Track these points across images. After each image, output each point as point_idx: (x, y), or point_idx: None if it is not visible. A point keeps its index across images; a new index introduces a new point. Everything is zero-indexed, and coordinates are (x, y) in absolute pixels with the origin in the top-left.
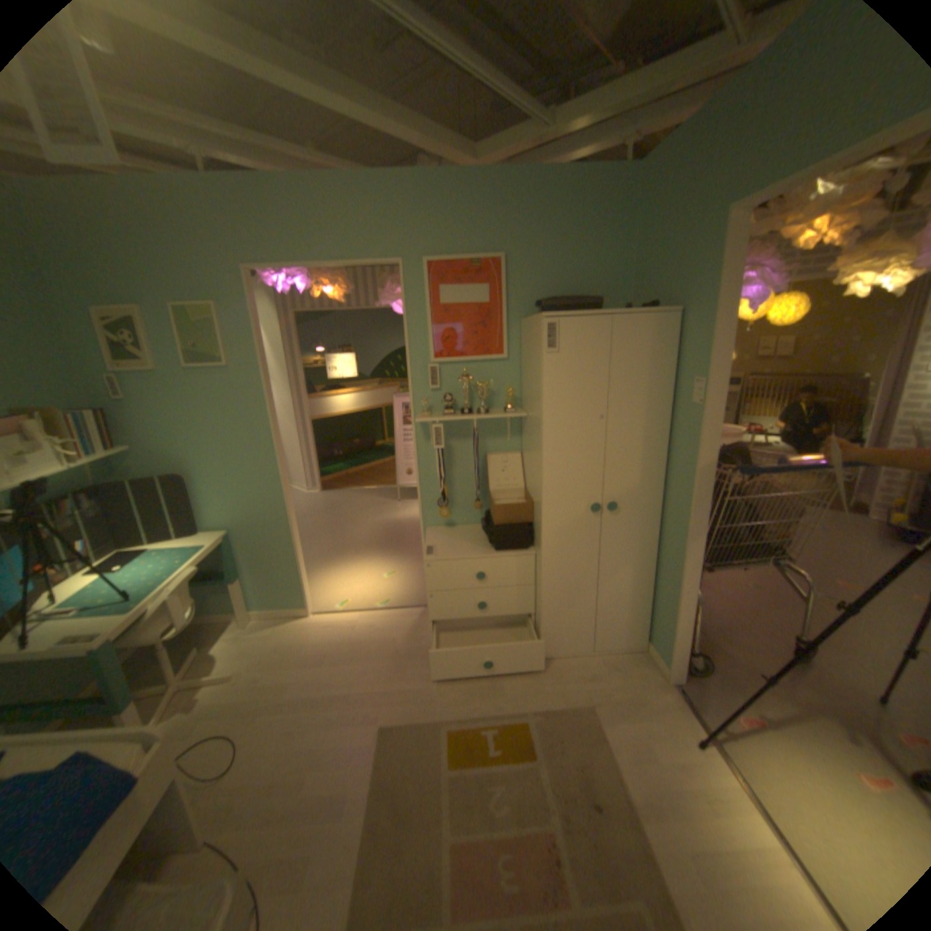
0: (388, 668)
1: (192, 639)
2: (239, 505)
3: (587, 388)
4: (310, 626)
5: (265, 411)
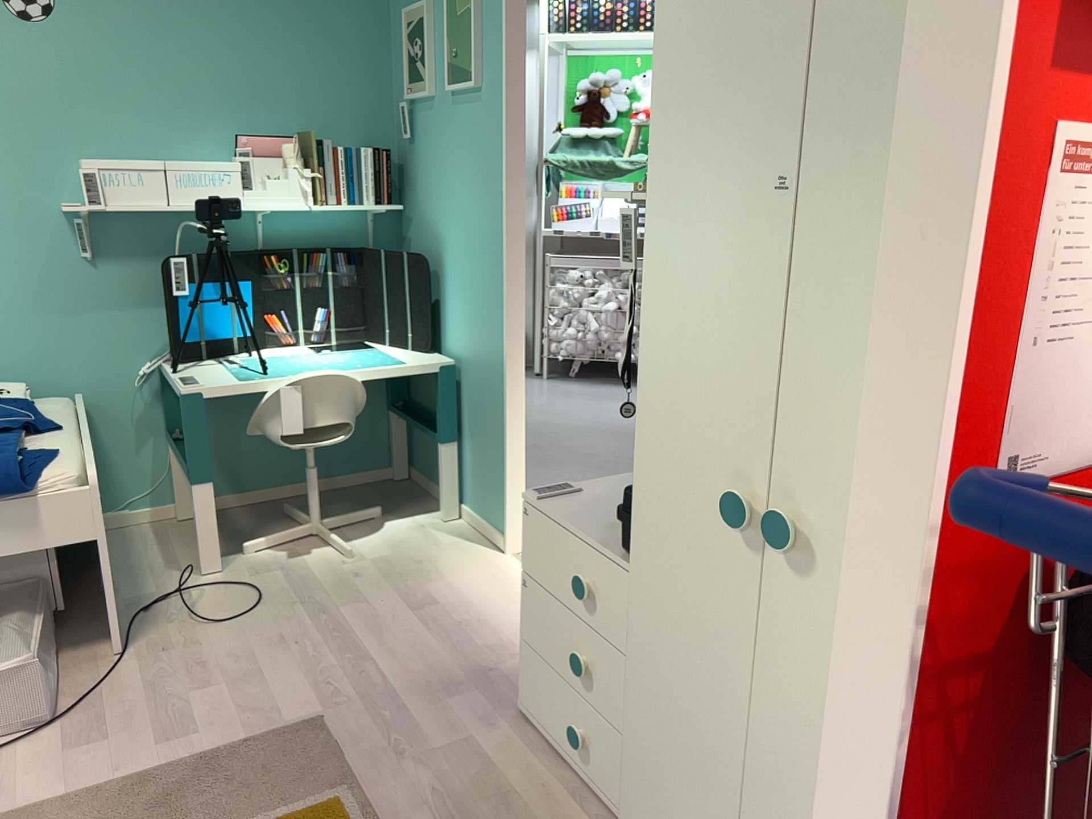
0: (449, 675)
1: (402, 502)
2: (470, 323)
3: (751, 64)
4: (488, 565)
5: (501, 167)
